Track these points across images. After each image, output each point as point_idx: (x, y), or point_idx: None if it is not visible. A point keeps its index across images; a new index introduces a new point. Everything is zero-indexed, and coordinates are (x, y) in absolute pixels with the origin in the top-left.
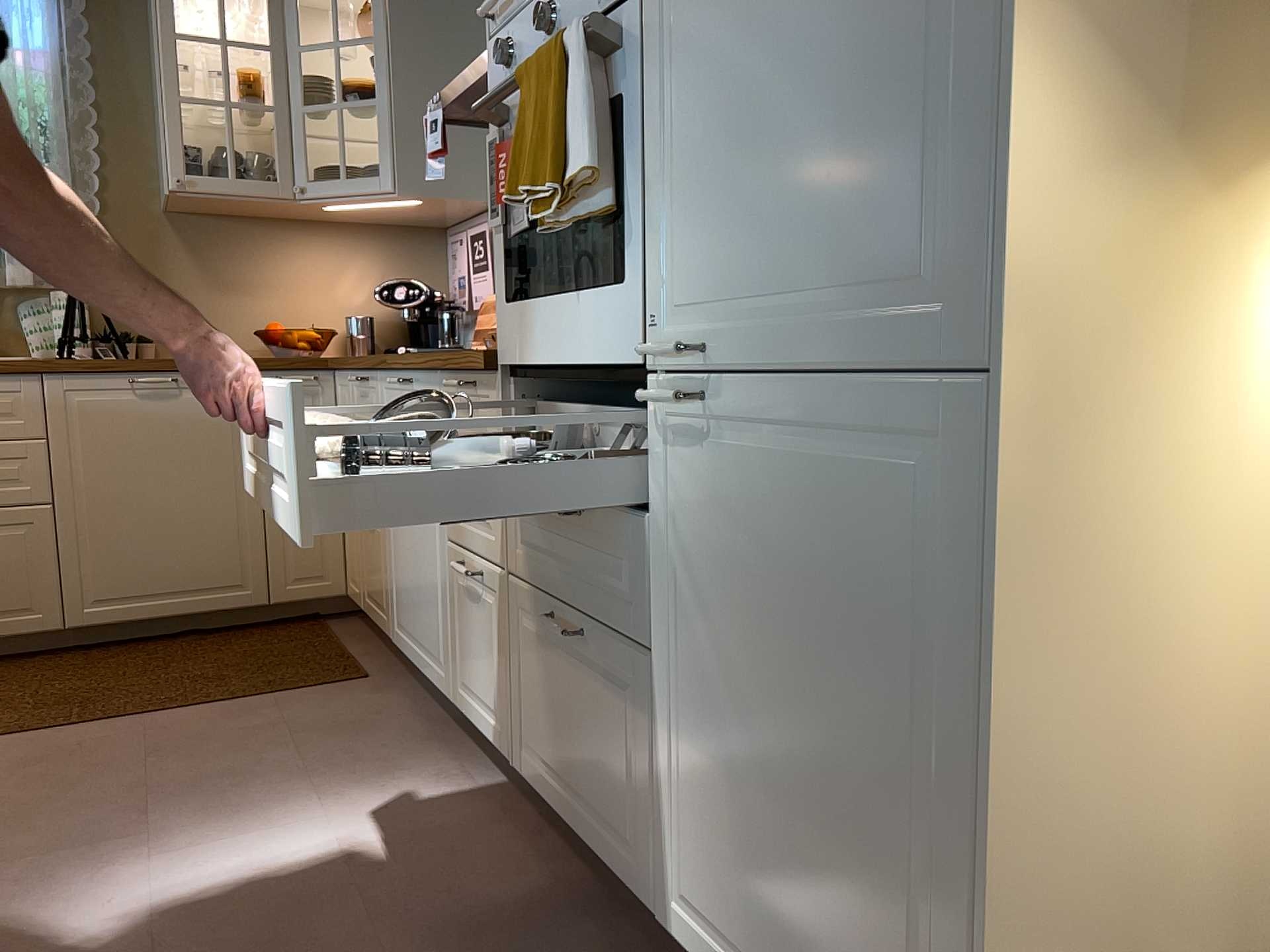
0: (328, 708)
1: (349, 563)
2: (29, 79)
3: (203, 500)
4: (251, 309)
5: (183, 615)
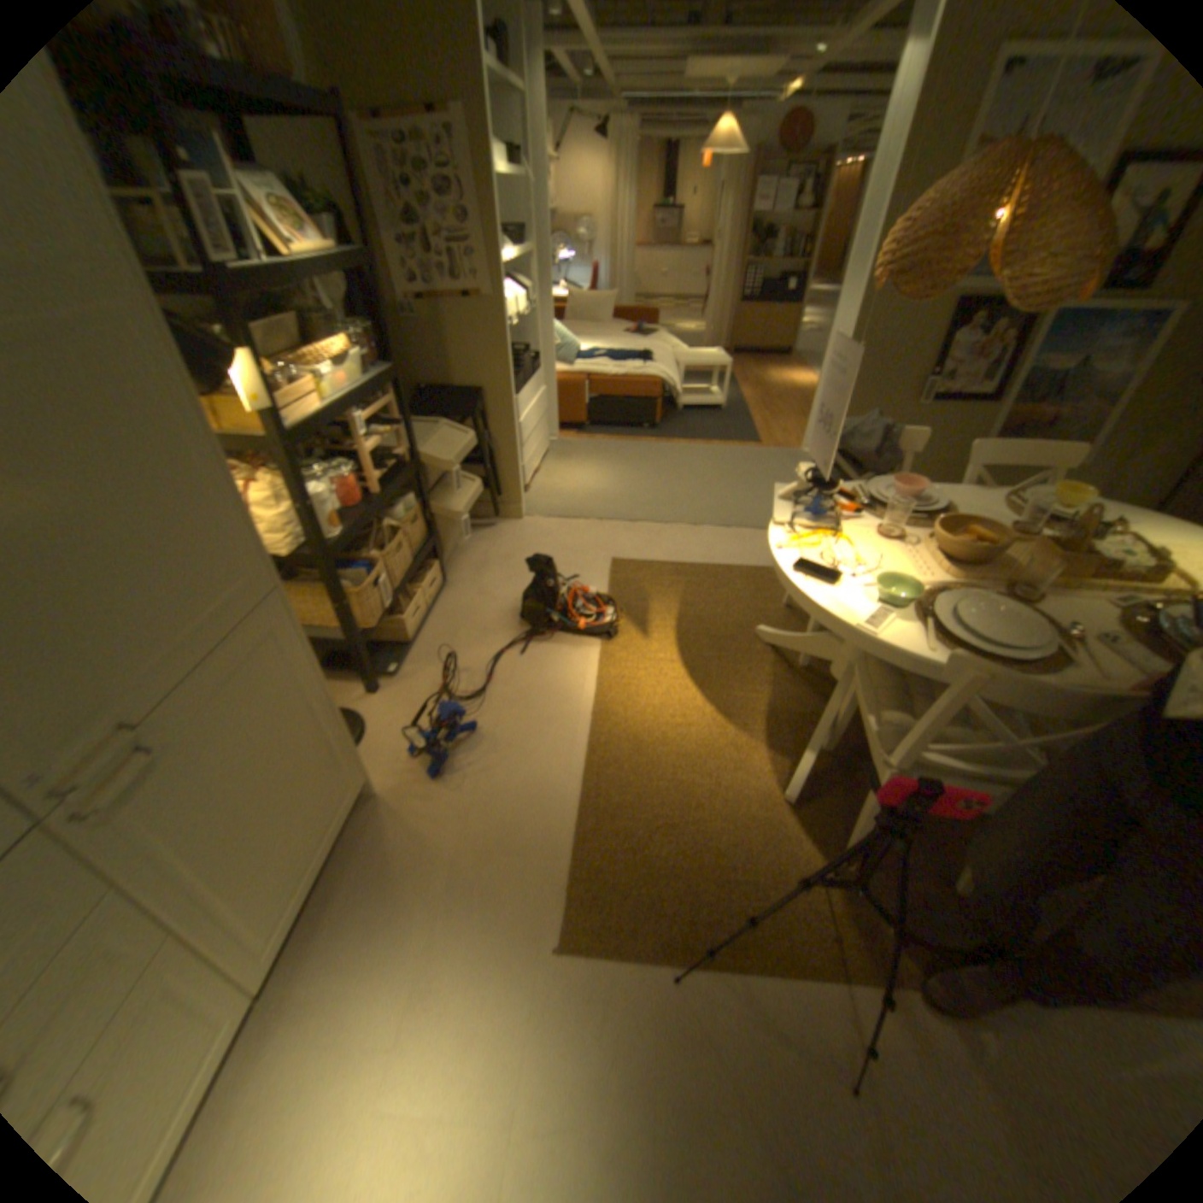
0: None
1: None
2: None
3: None
4: None
5: None
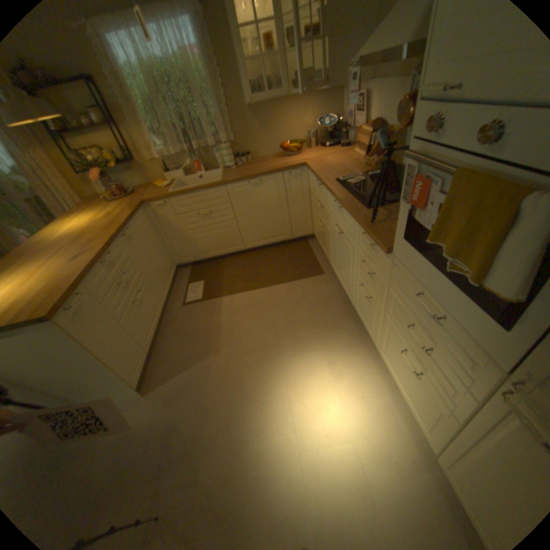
0: (314, 289)
1: (314, 227)
2: (194, 61)
3: (272, 213)
4: (276, 135)
5: (271, 243)
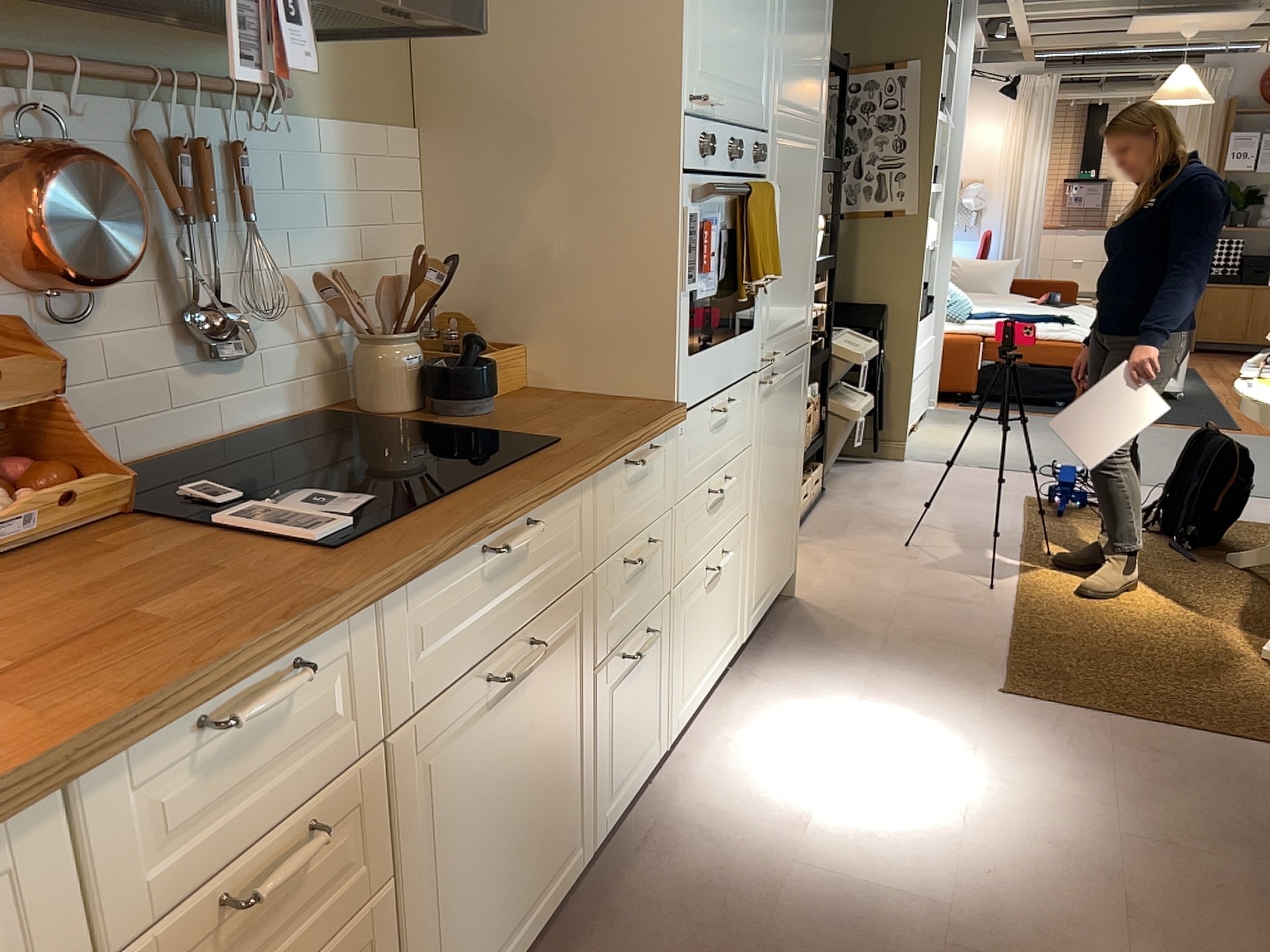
0: None
1: None
2: None
3: None
4: None
5: None
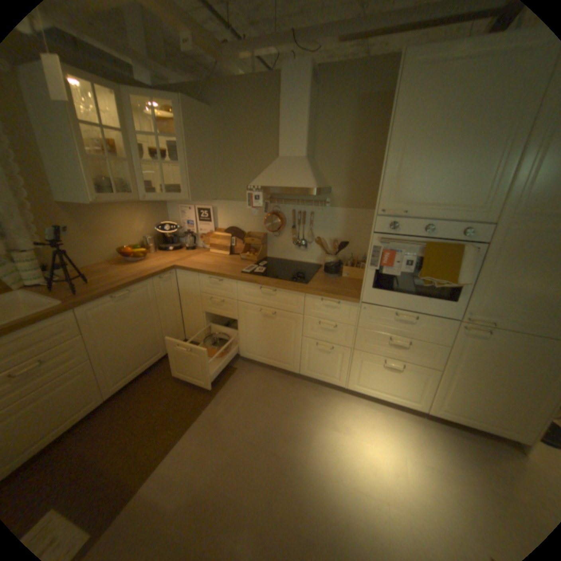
0: (246, 386)
1: (190, 331)
2: None
3: (143, 331)
4: (104, 241)
5: (143, 372)
